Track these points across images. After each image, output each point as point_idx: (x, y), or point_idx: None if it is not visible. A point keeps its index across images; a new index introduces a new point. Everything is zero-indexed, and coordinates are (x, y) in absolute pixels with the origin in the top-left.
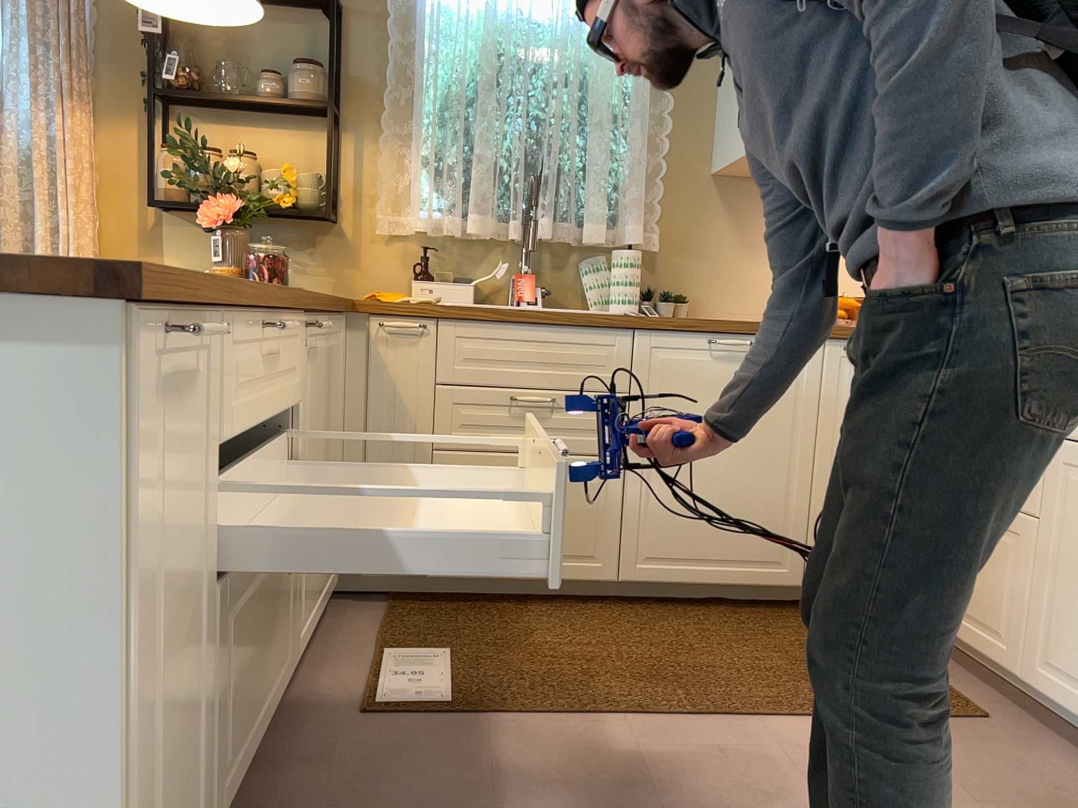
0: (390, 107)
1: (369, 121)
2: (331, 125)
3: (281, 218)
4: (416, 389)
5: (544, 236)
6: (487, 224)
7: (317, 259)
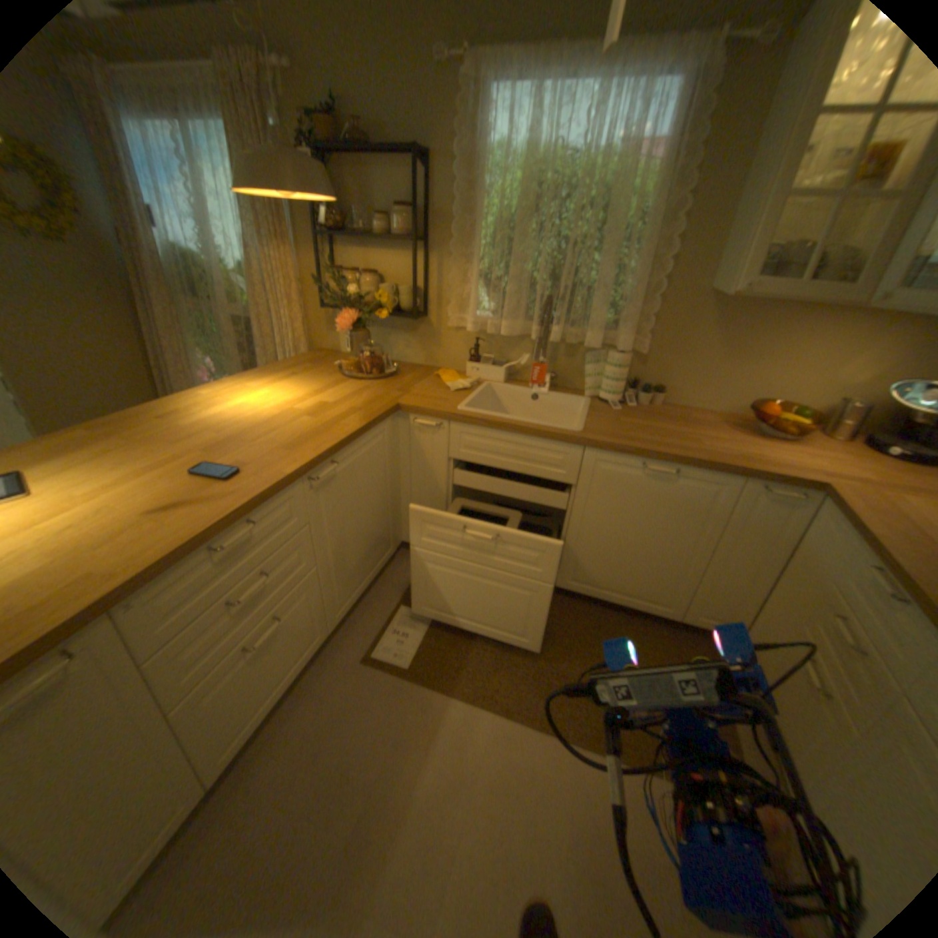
0: (457, 234)
1: (445, 245)
2: (414, 255)
3: (395, 313)
4: (437, 461)
5: (554, 341)
6: (515, 330)
7: (415, 341)
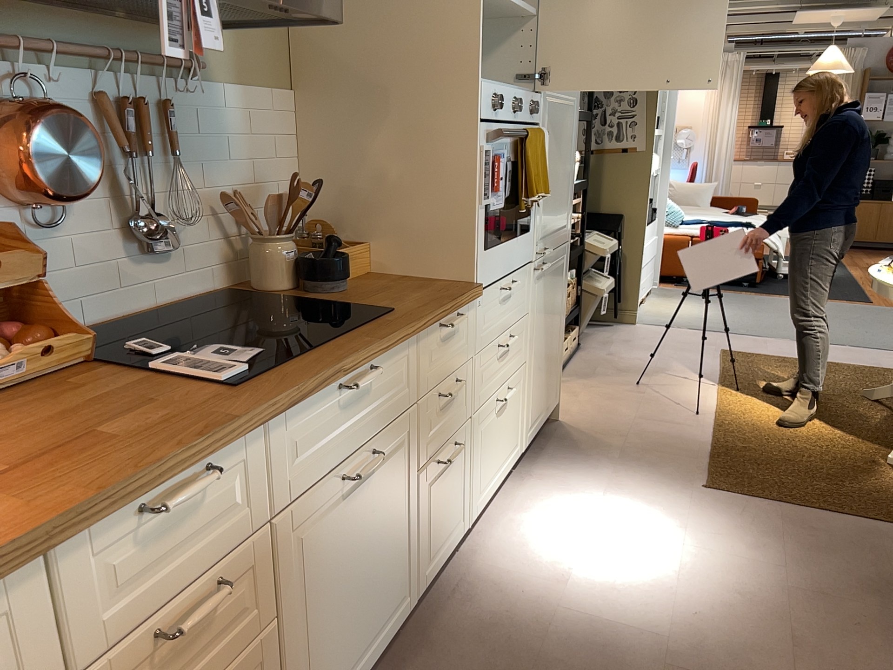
0: None
1: None
2: None
3: None
4: None
5: None
6: None
7: None
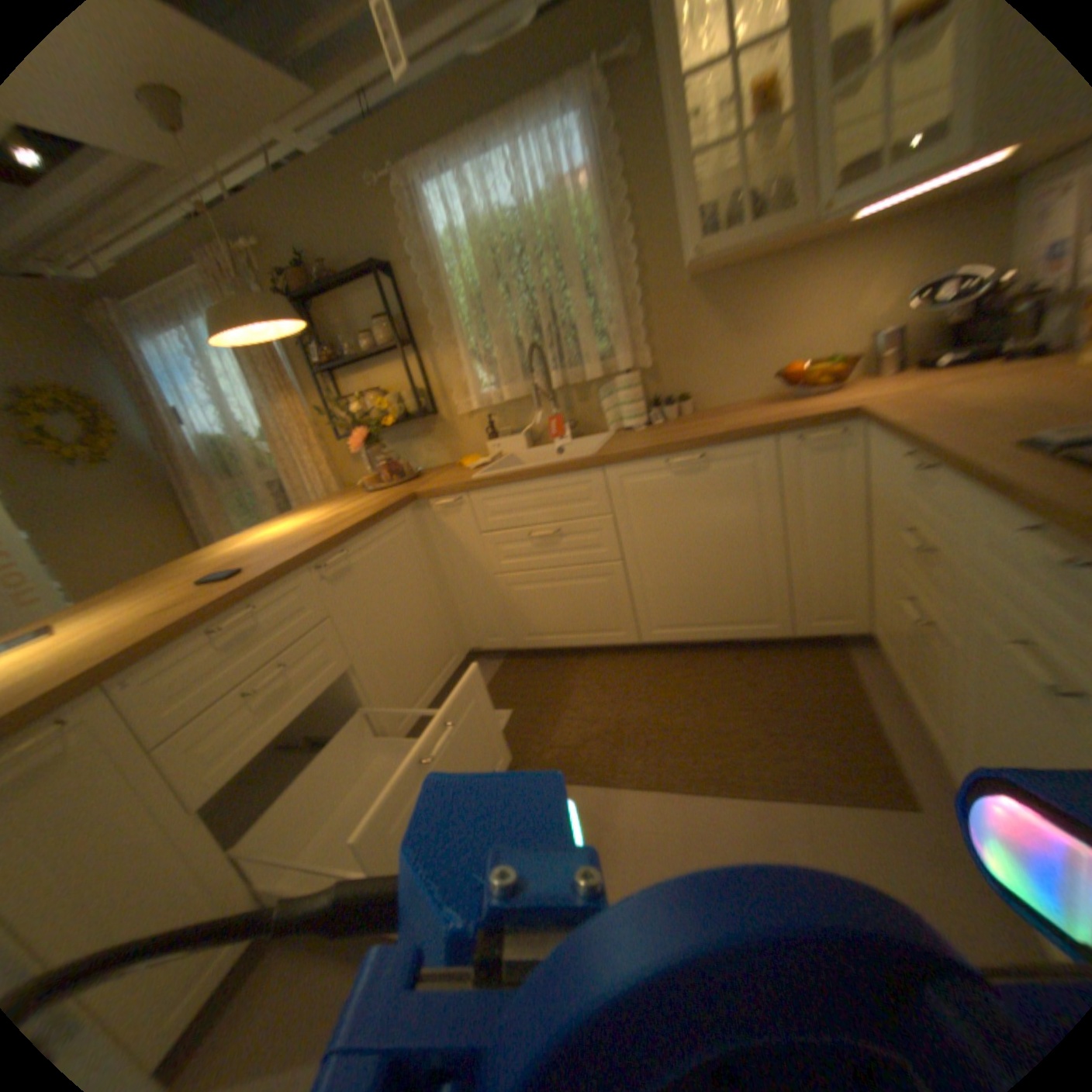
0: (437, 324)
1: (430, 339)
2: (401, 356)
3: (406, 421)
4: (470, 539)
5: (556, 387)
6: (516, 391)
7: (434, 441)
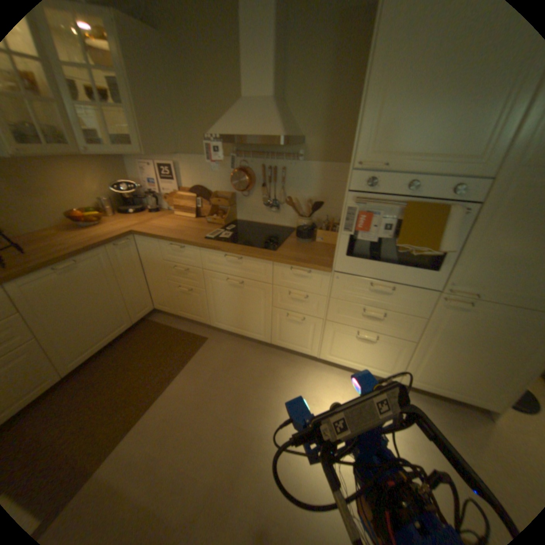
0: None
1: None
2: None
3: None
4: None
5: None
6: None
7: None
